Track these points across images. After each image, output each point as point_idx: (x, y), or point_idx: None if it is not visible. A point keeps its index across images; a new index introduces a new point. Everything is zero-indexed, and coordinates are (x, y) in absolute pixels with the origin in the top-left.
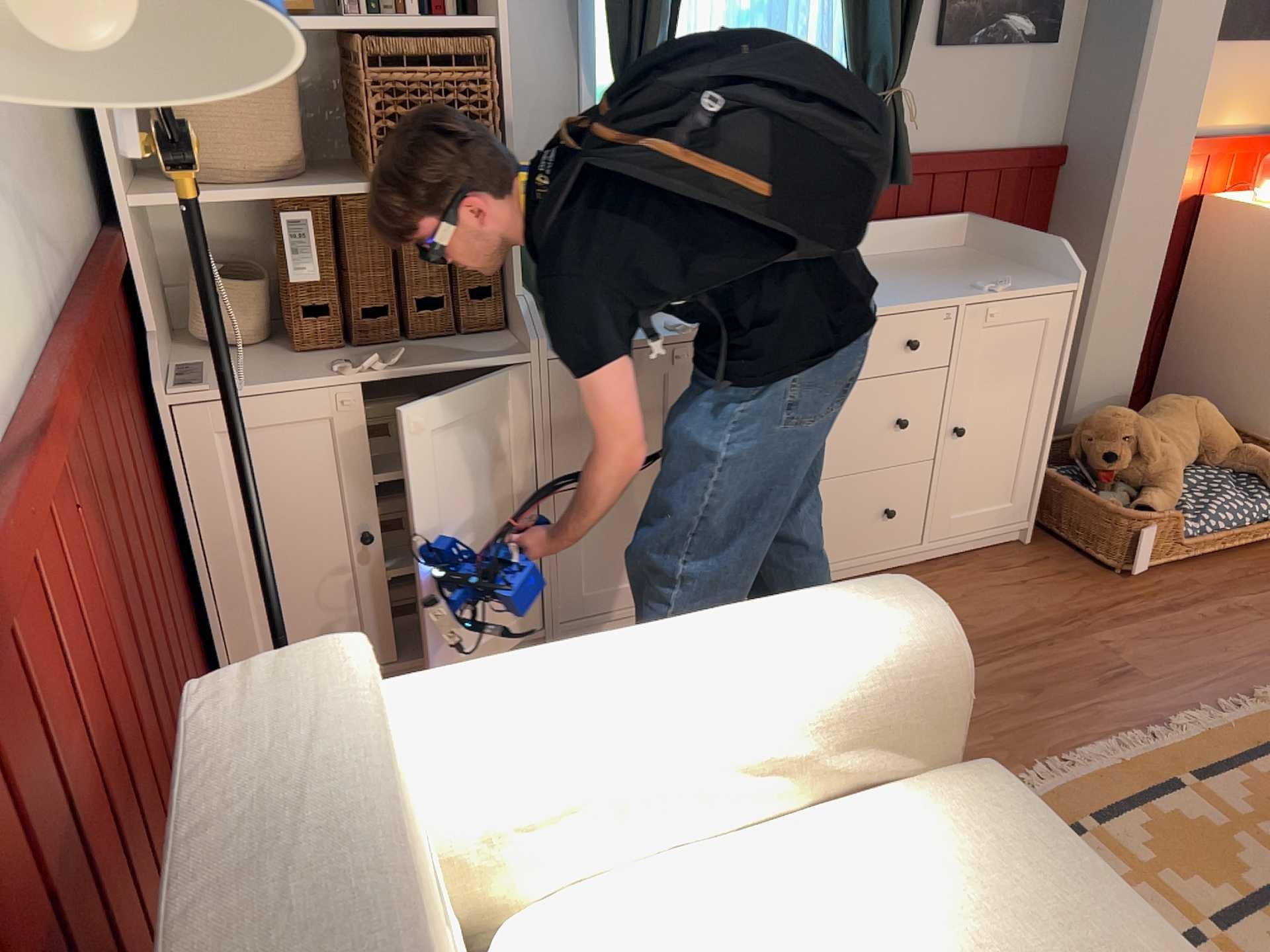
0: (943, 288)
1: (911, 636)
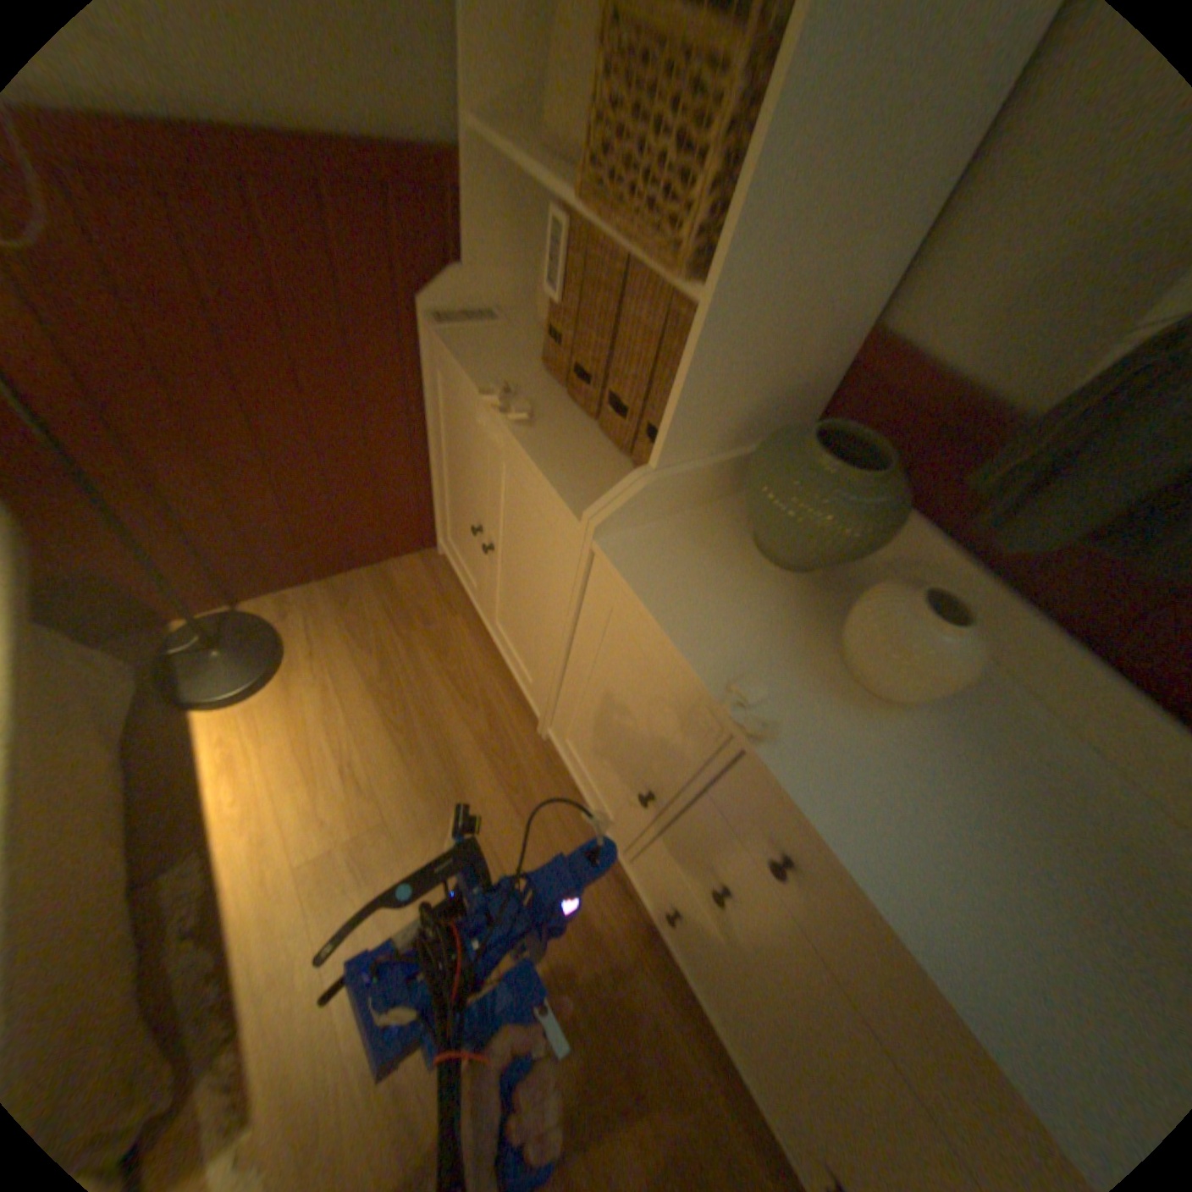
0: None
1: None
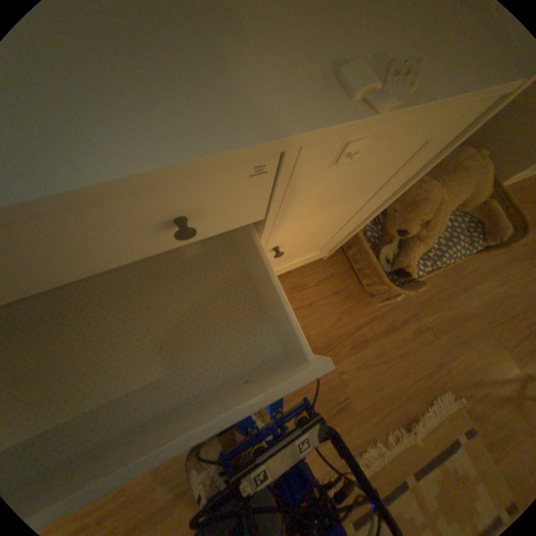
0: (271, 62)
1: None
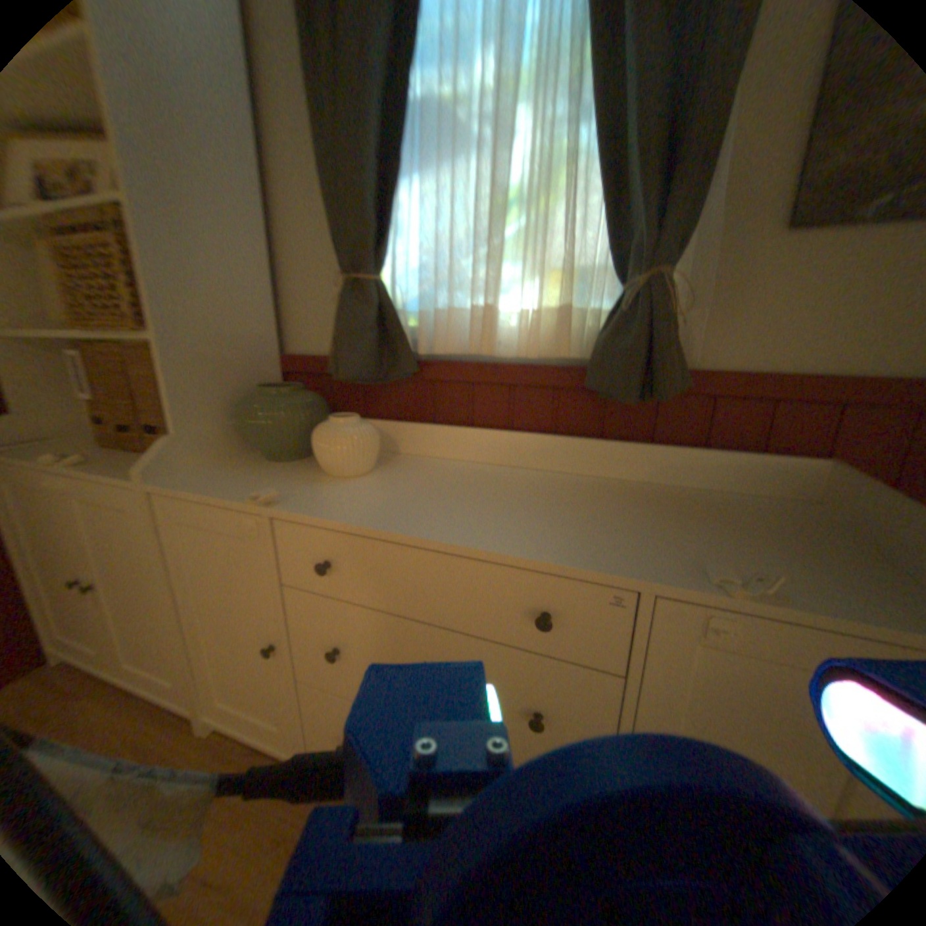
0: (656, 552)
1: None
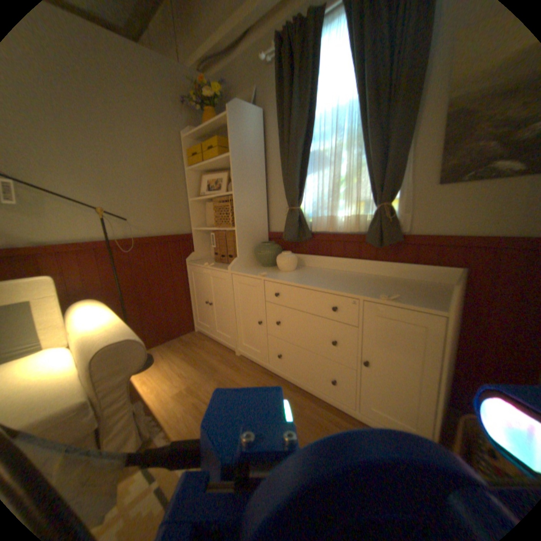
0: (370, 291)
1: (95, 345)
